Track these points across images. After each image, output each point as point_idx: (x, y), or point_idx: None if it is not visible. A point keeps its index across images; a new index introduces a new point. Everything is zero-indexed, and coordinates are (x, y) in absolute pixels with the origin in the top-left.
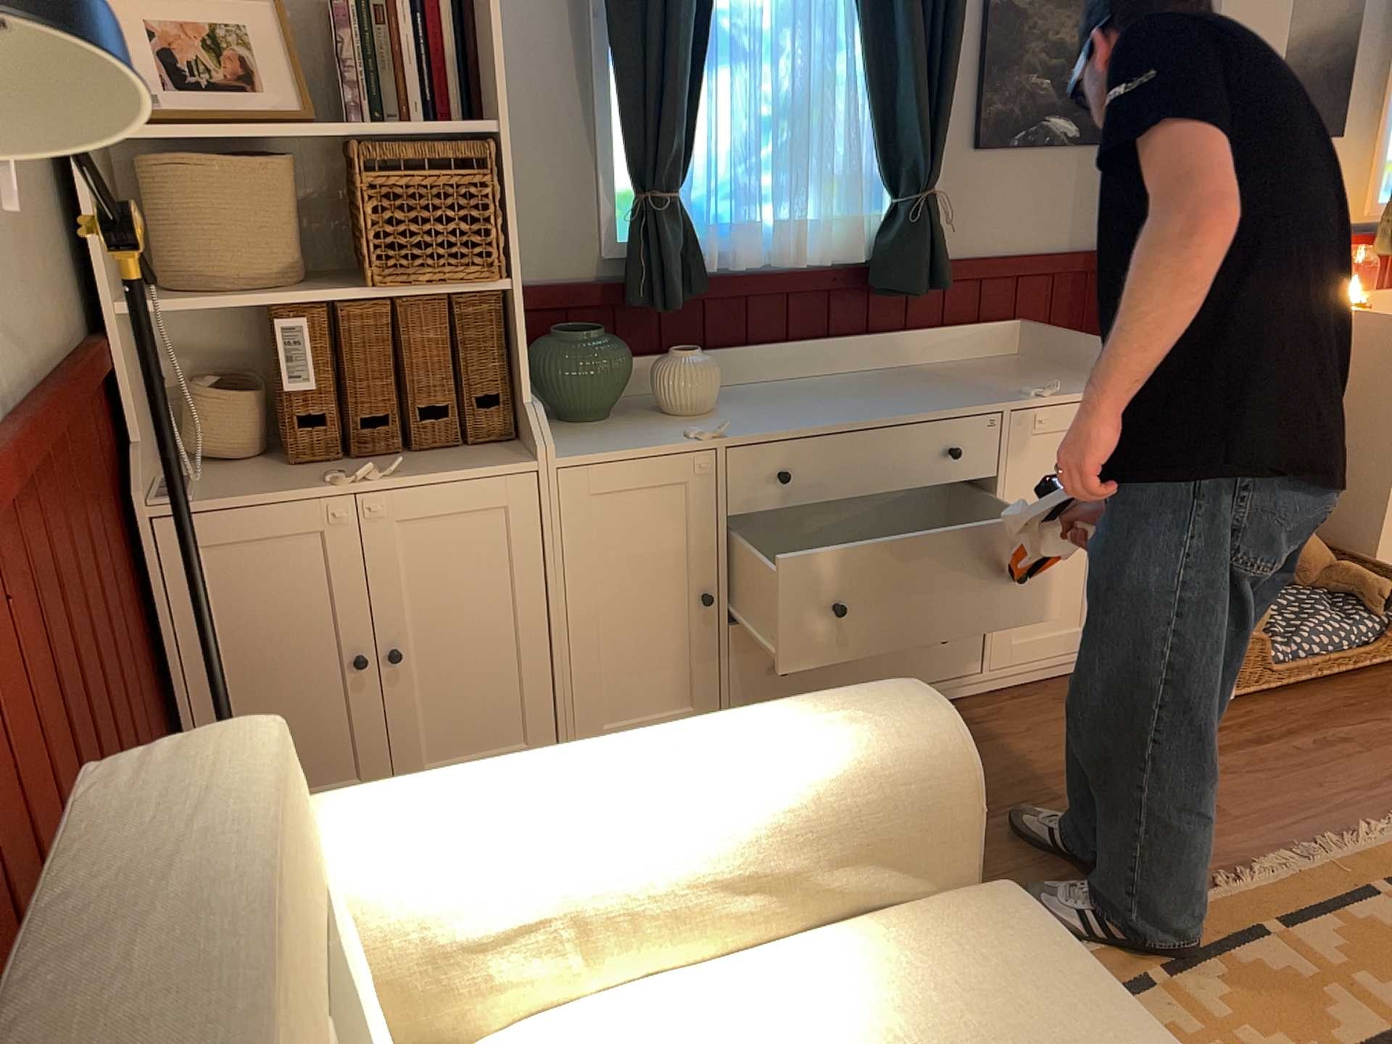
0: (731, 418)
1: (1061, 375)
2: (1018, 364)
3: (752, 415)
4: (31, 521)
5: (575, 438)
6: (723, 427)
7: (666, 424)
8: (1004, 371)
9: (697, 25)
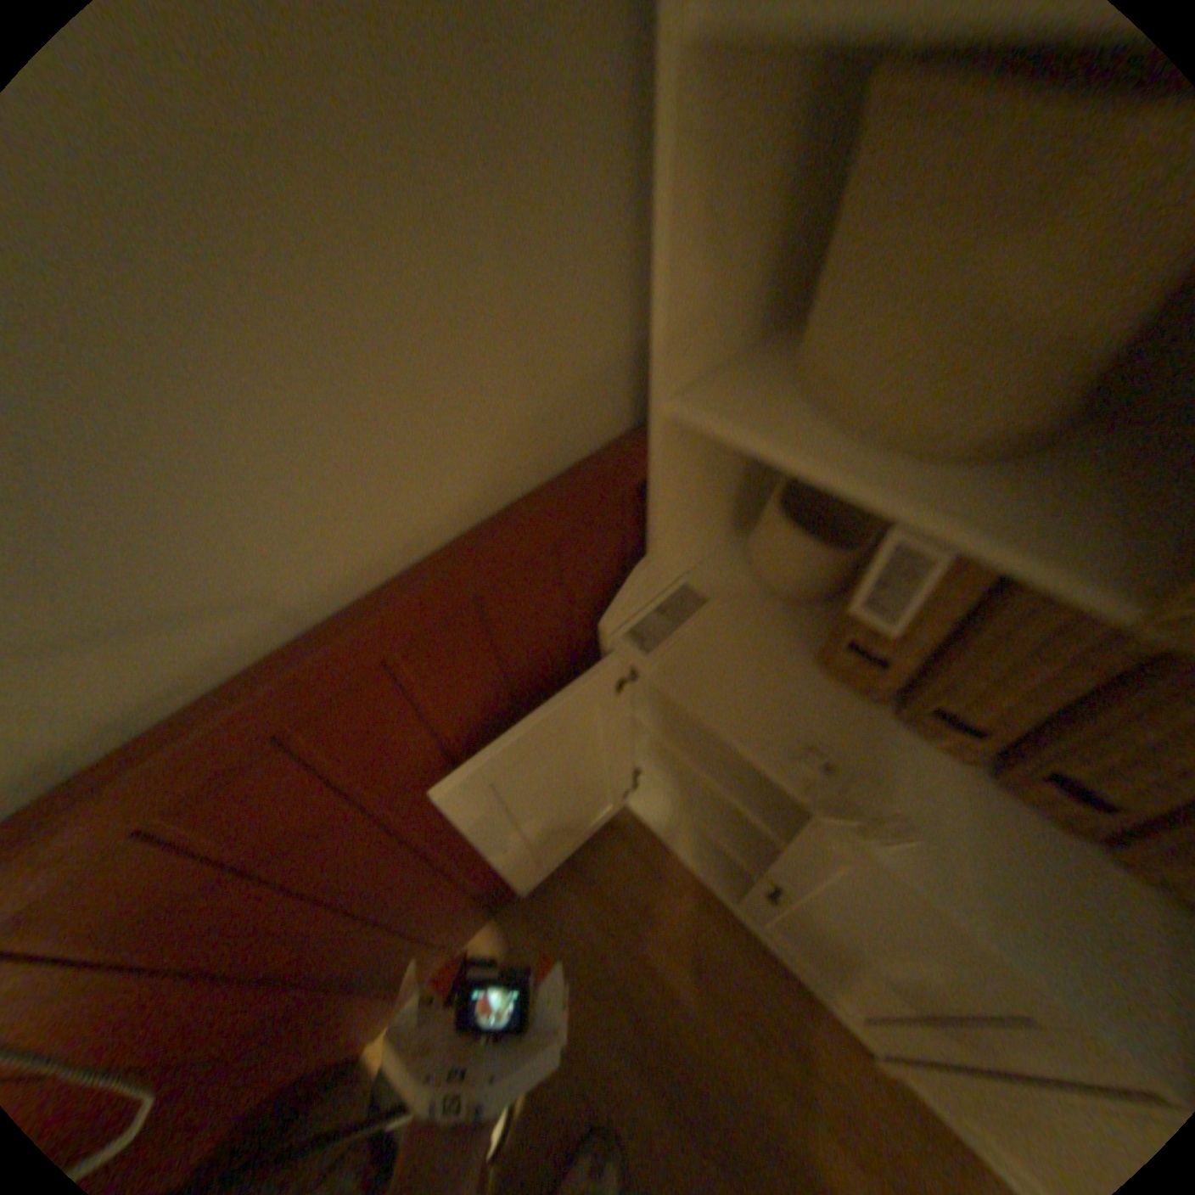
0: None
1: None
2: None
3: None
4: (161, 863)
5: None
6: None
7: None
8: None
9: None
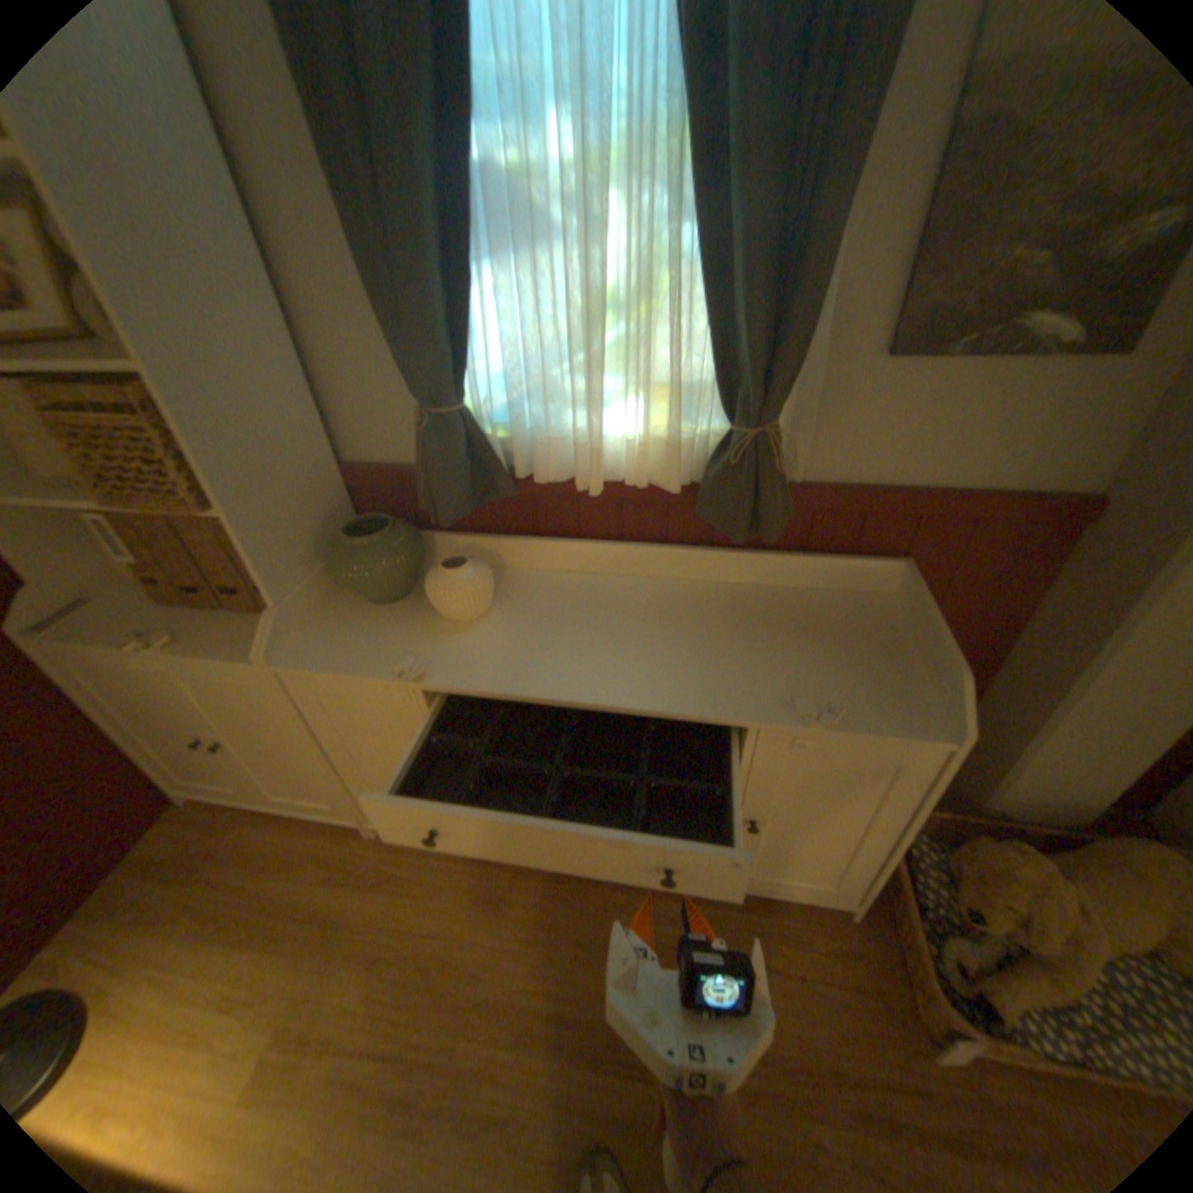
0: (482, 634)
1: (900, 659)
2: (875, 613)
3: (503, 635)
4: None
5: (341, 625)
6: (429, 664)
7: (421, 629)
8: (842, 625)
9: (444, 197)
